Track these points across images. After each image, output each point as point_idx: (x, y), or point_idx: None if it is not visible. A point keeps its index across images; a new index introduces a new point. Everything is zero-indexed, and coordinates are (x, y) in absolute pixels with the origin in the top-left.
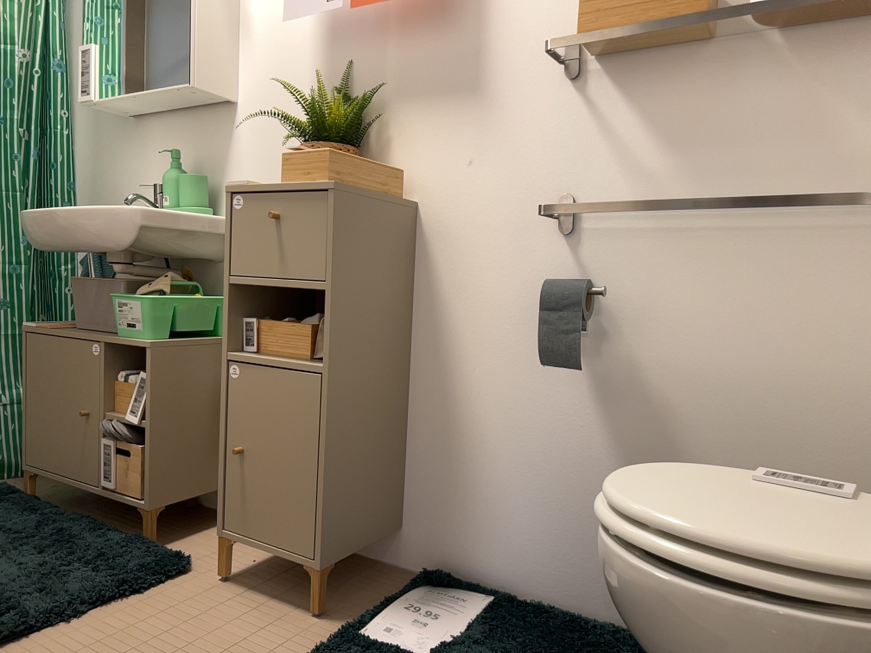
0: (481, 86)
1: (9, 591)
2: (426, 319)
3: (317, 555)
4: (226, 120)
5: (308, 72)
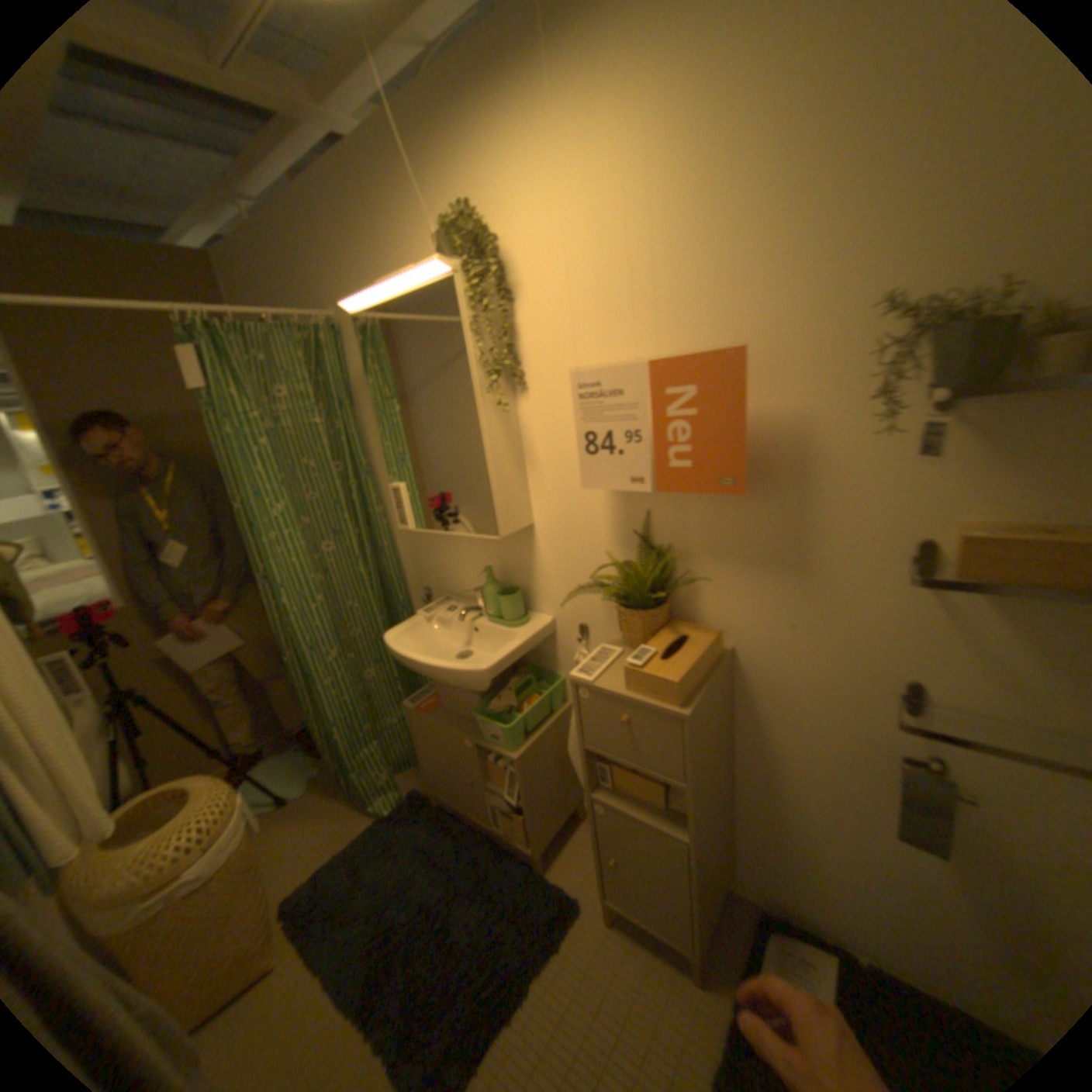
0: (804, 560)
1: (472, 974)
2: (750, 738)
3: (697, 953)
4: (524, 536)
5: (601, 510)
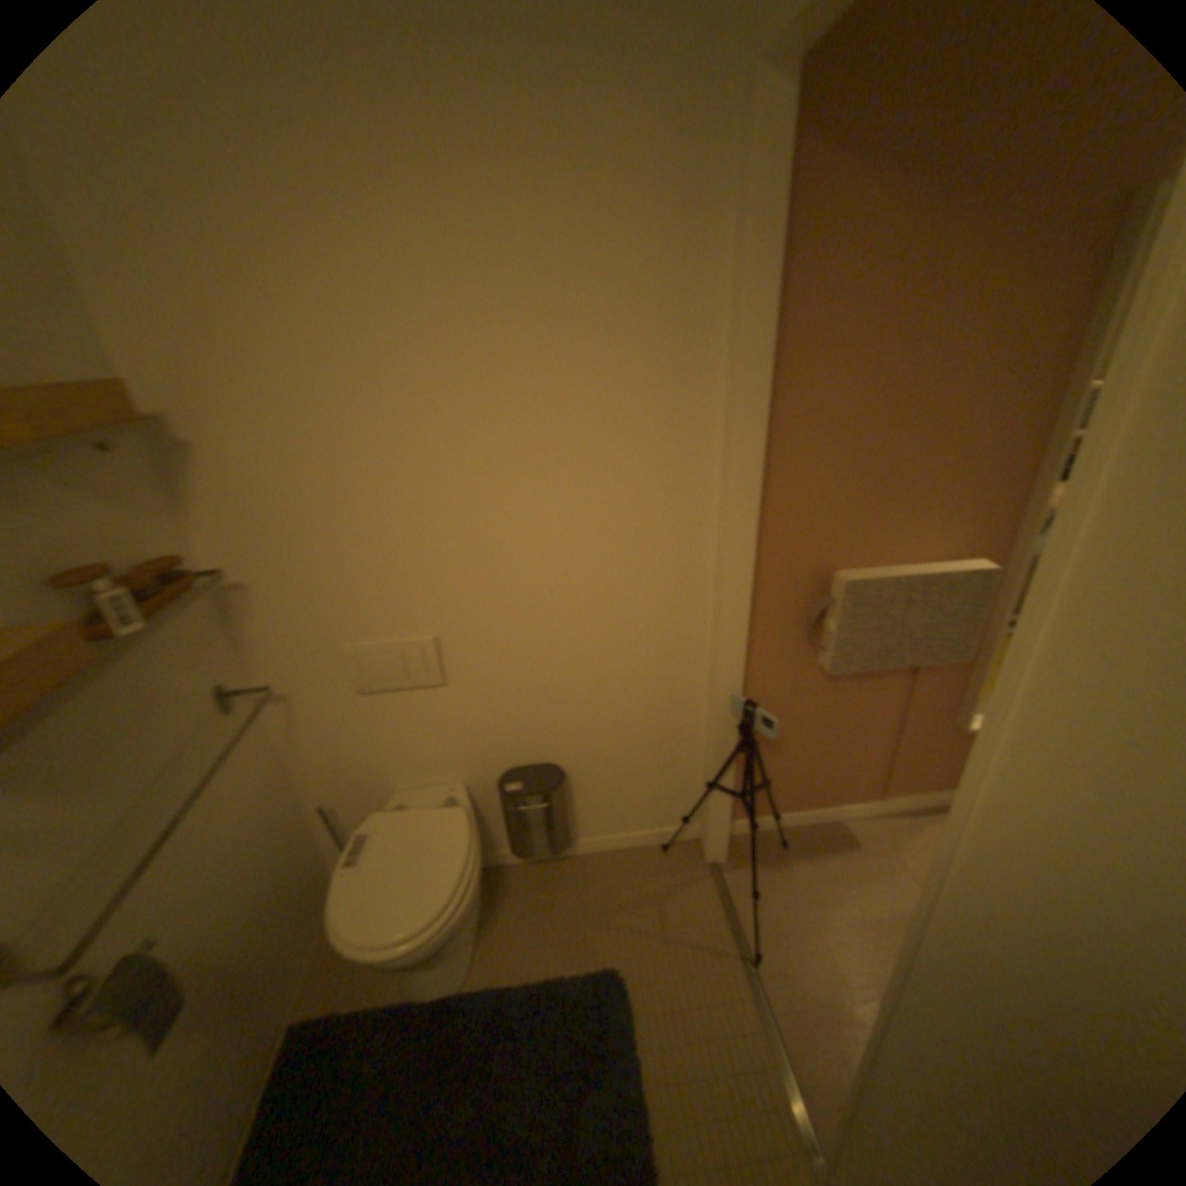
0: None
1: None
2: None
3: None
4: None
5: None
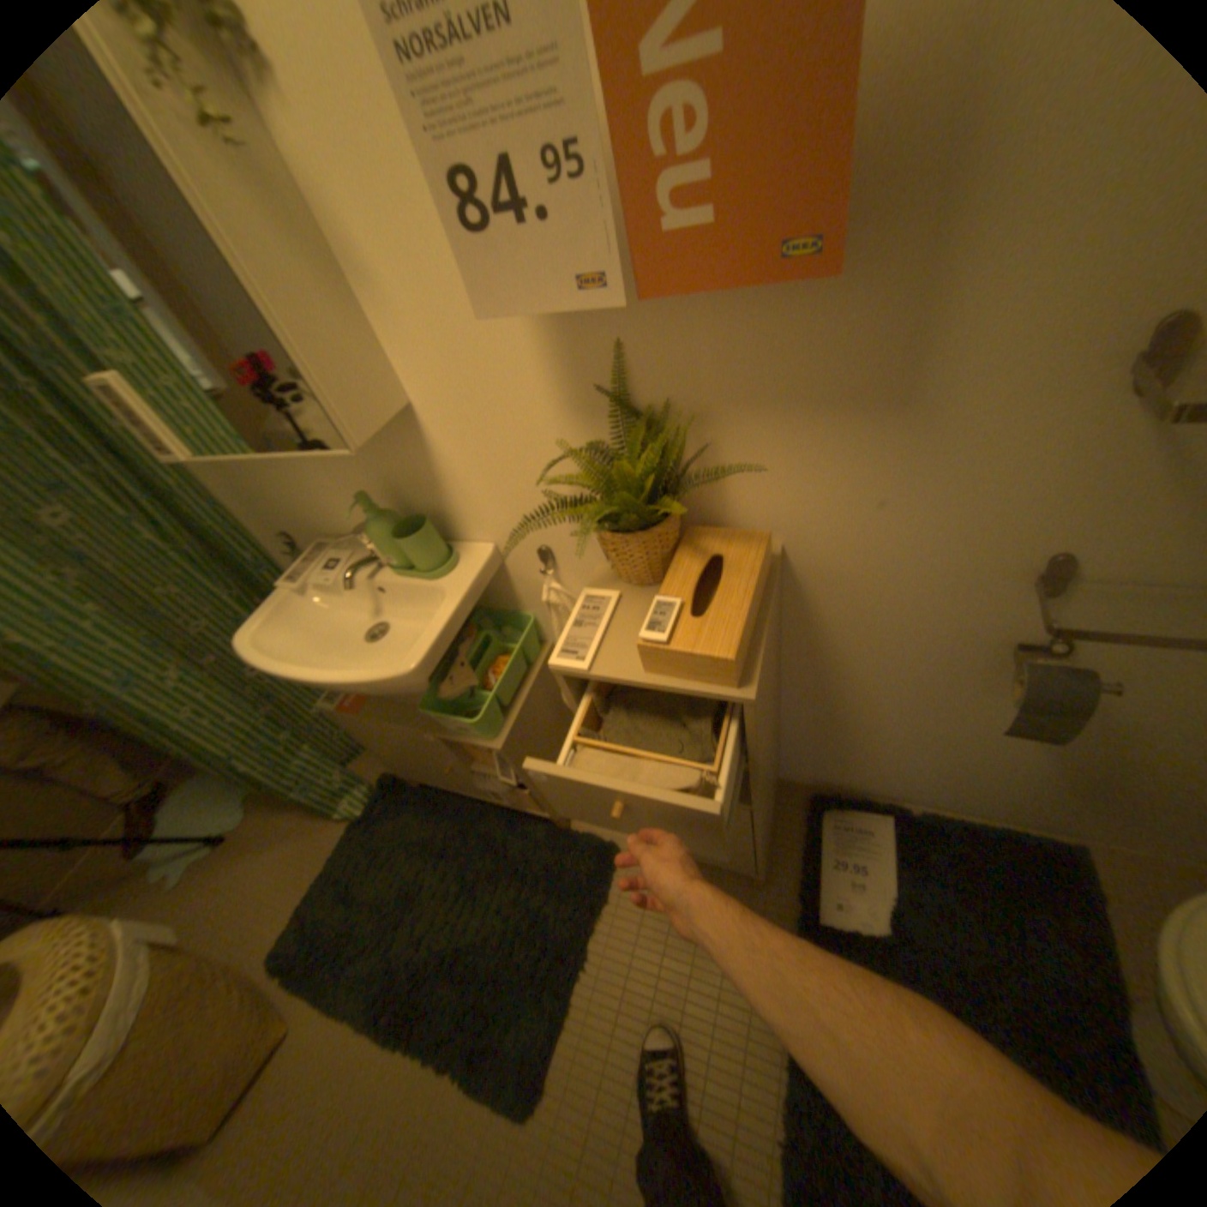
0: (918, 390)
1: (520, 961)
2: (803, 648)
3: (760, 873)
4: (404, 426)
5: (529, 355)
